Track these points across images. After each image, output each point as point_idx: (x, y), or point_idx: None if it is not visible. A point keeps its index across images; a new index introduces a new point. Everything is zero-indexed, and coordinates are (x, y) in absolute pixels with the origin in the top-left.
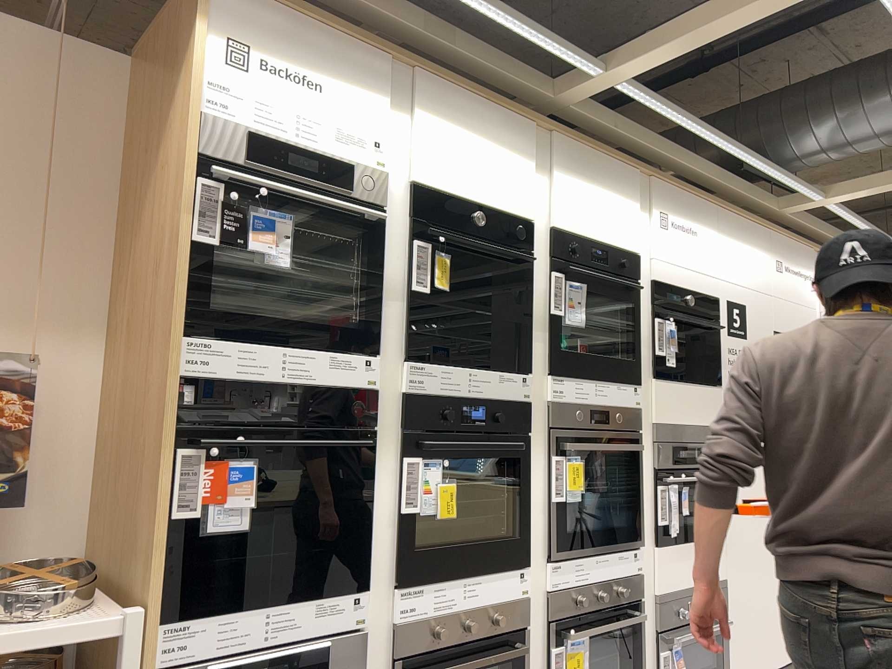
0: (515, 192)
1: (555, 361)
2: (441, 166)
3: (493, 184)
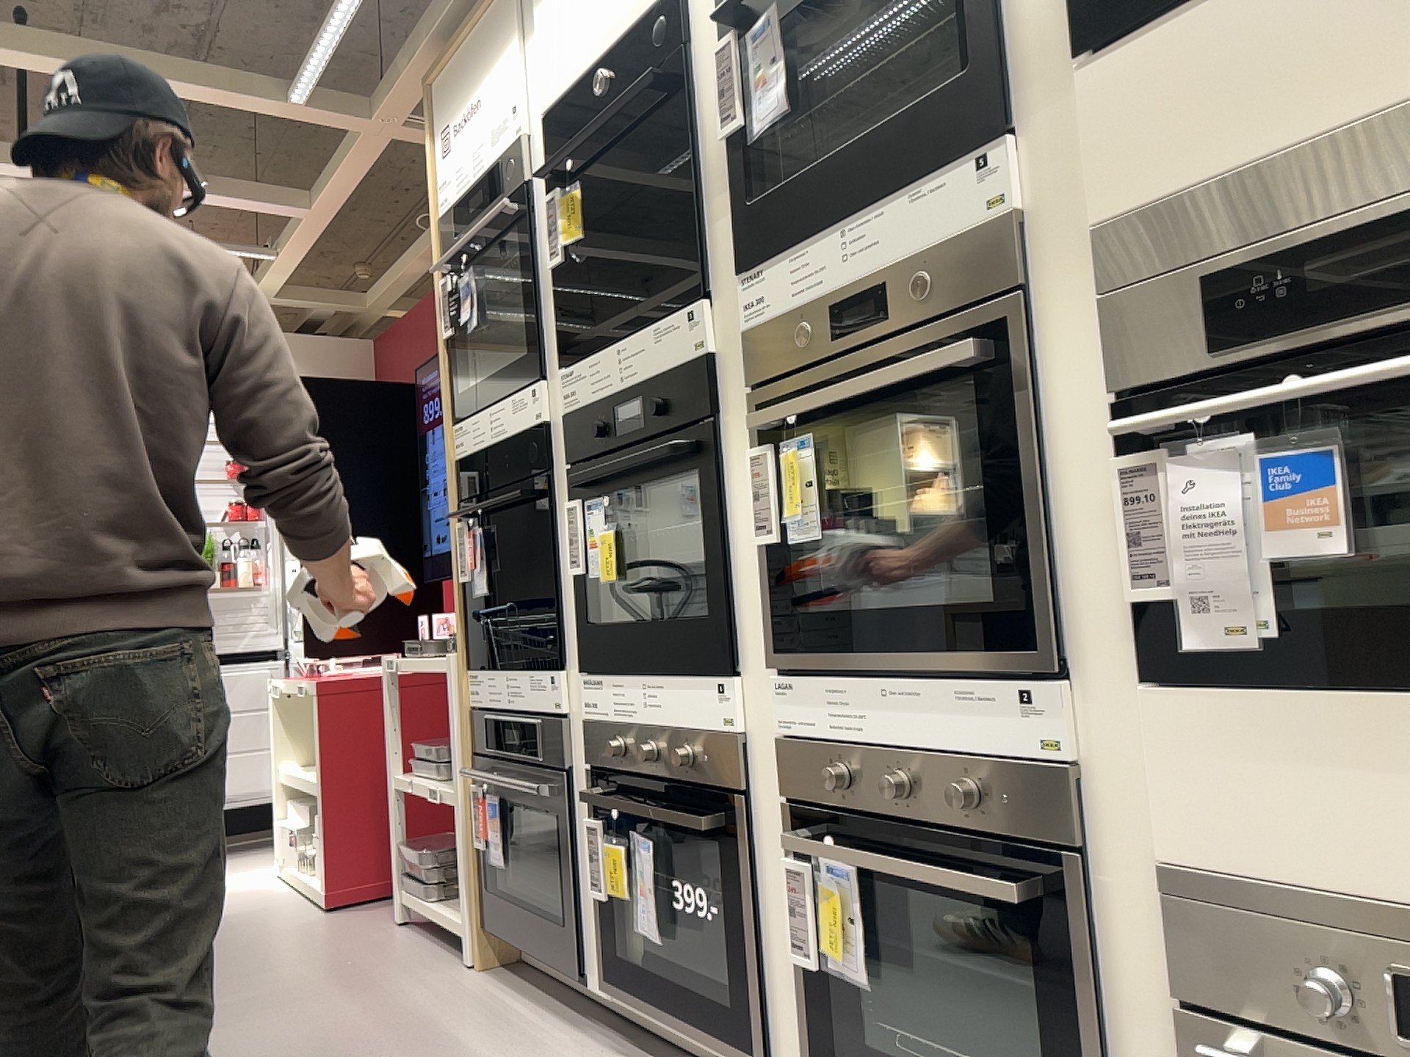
0: None
1: (749, 233)
2: (557, 49)
3: None
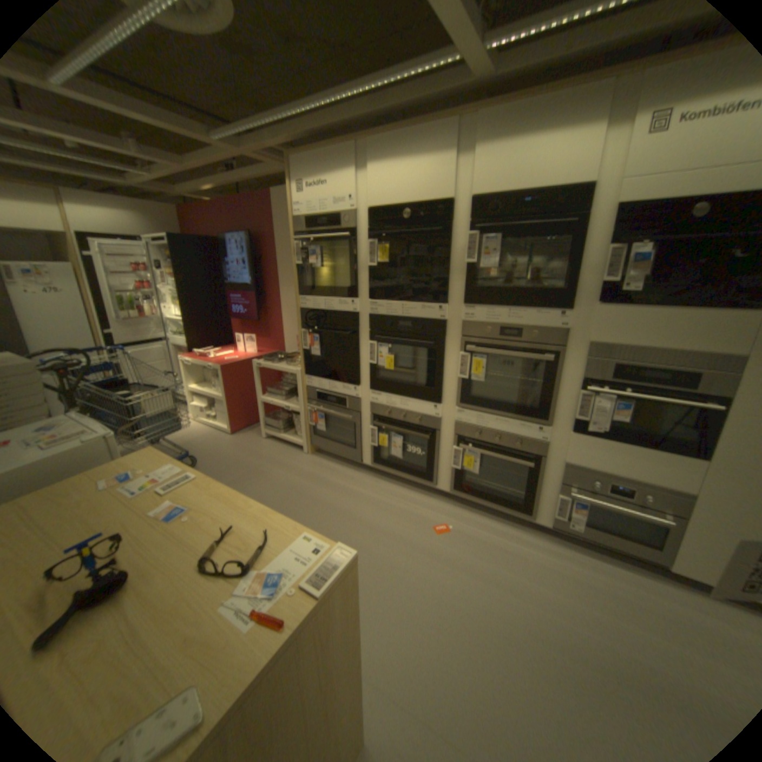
0: (438, 179)
1: (471, 296)
2: (381, 188)
3: (419, 182)
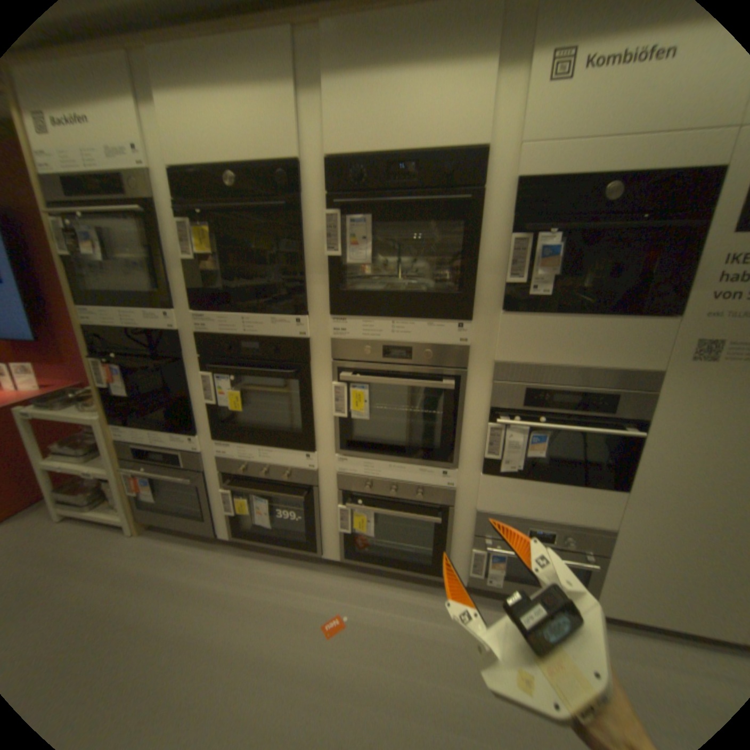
0: (272, 126)
1: (340, 303)
2: (183, 134)
3: (242, 129)
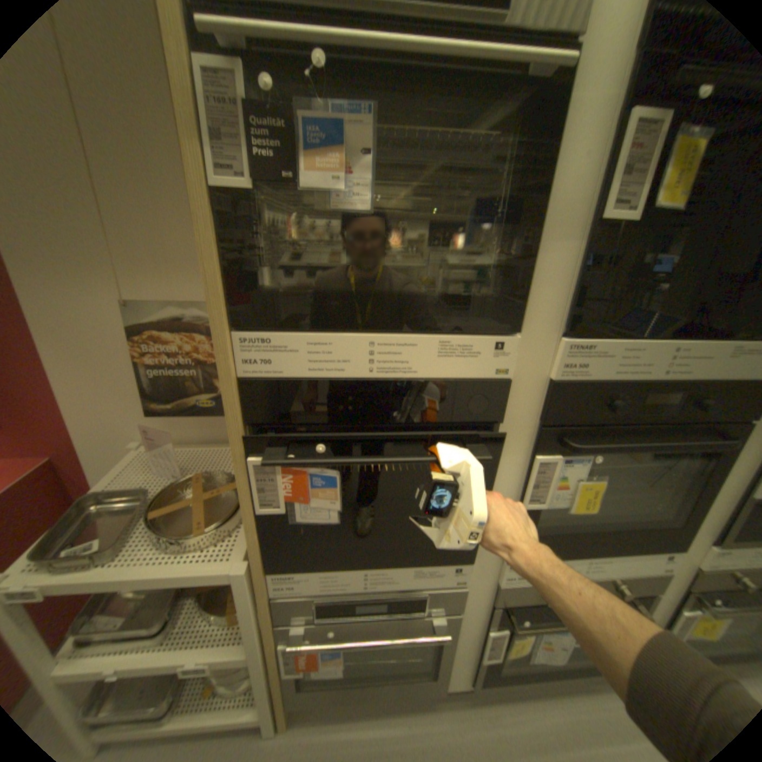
0: None
1: None
2: None
3: None
